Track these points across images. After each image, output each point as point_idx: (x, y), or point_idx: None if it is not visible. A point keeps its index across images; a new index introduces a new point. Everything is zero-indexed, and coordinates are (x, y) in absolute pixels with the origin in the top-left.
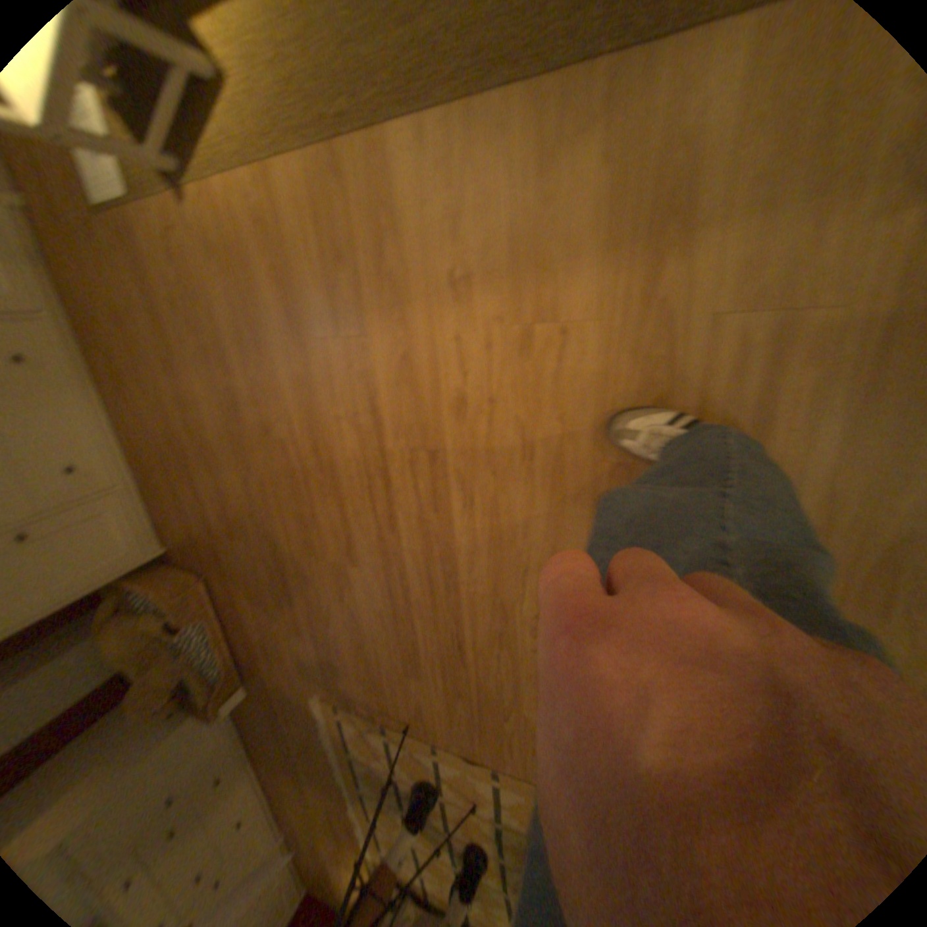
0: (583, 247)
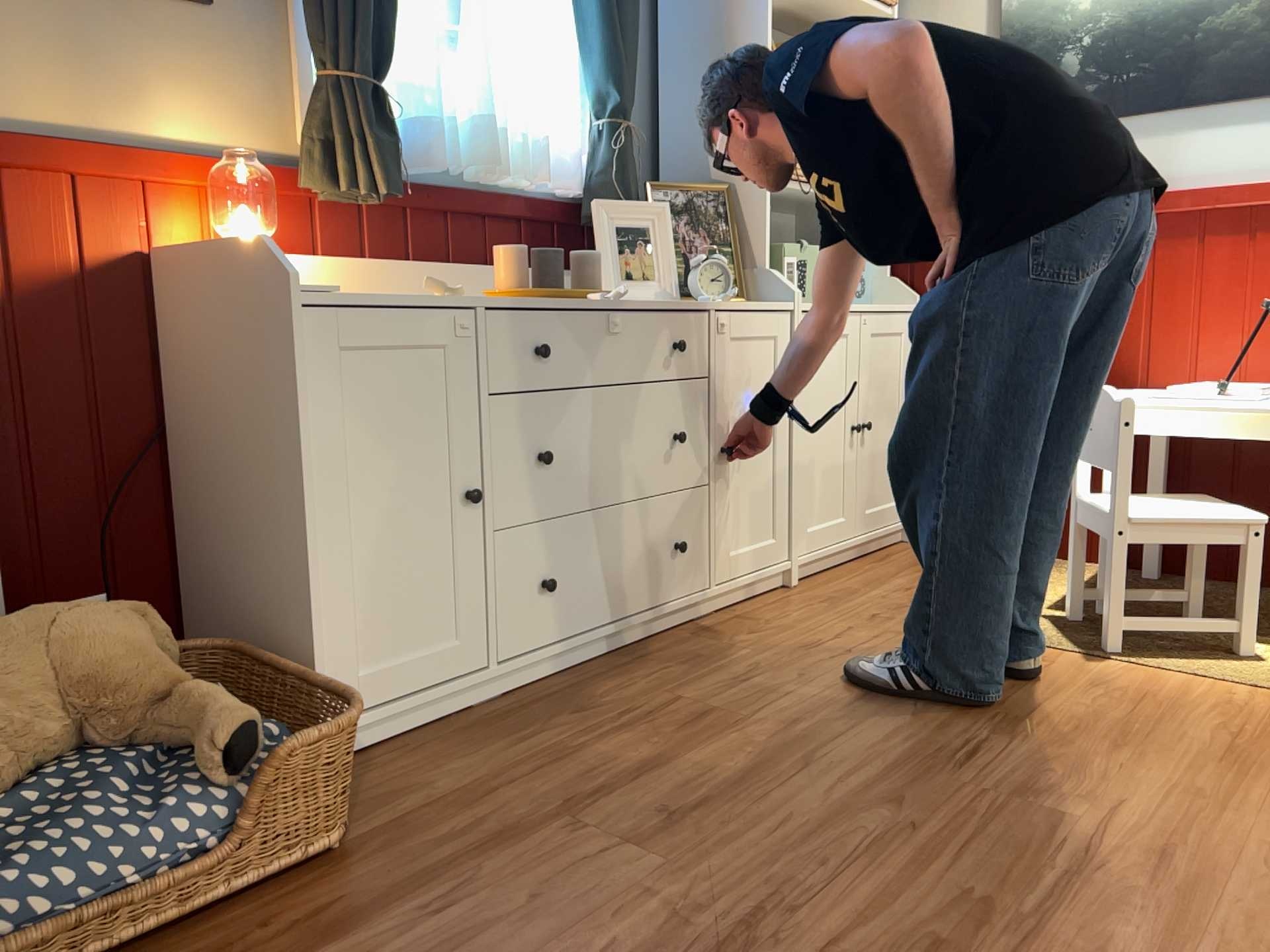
0: None
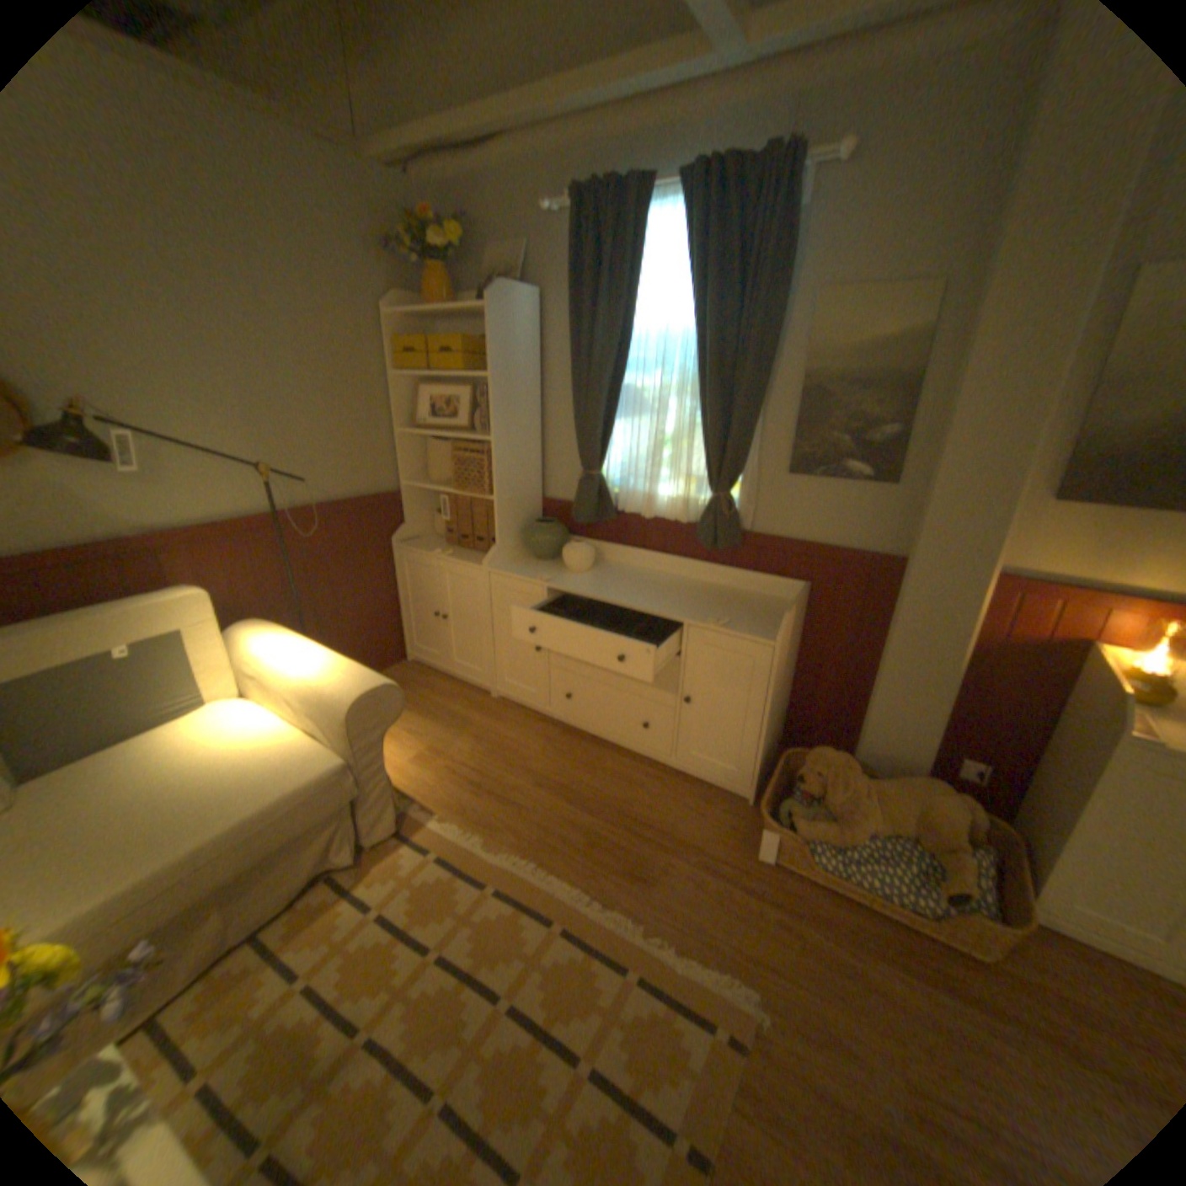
0: None
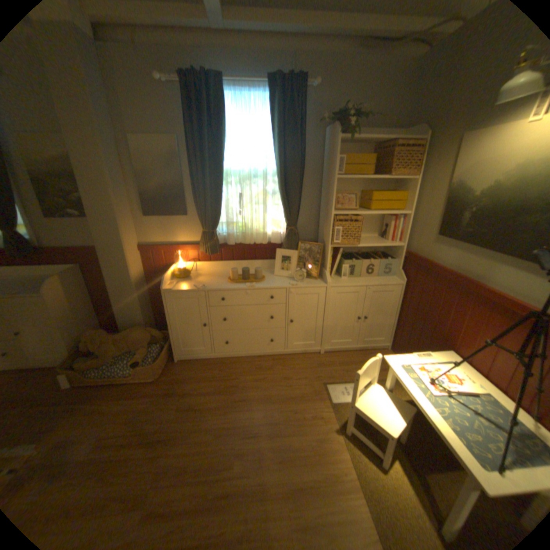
0: None
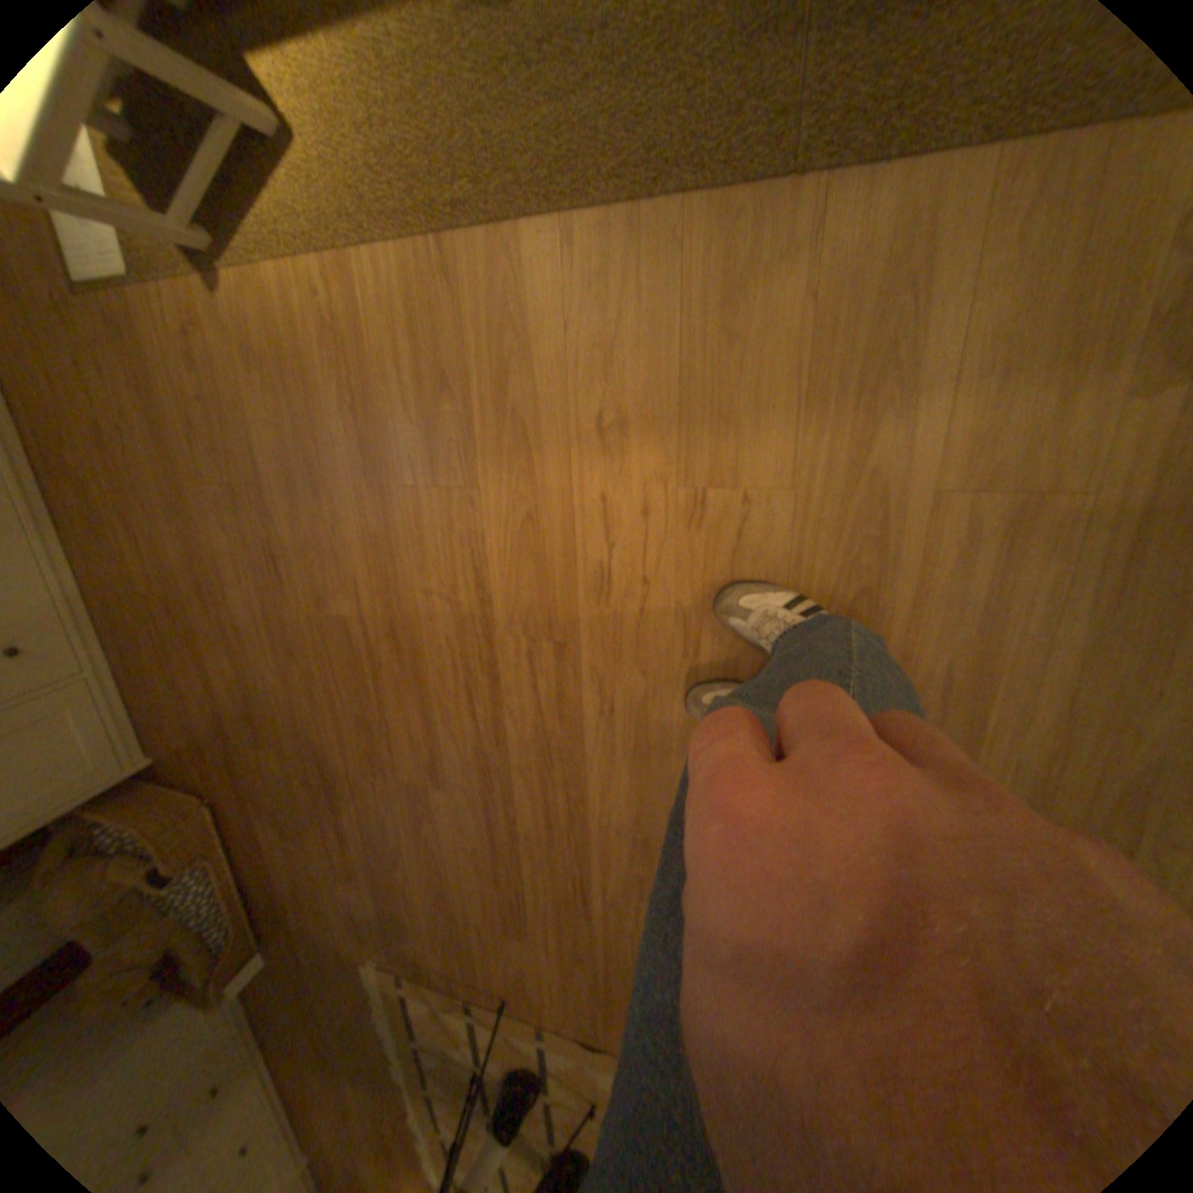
0: (775, 399)
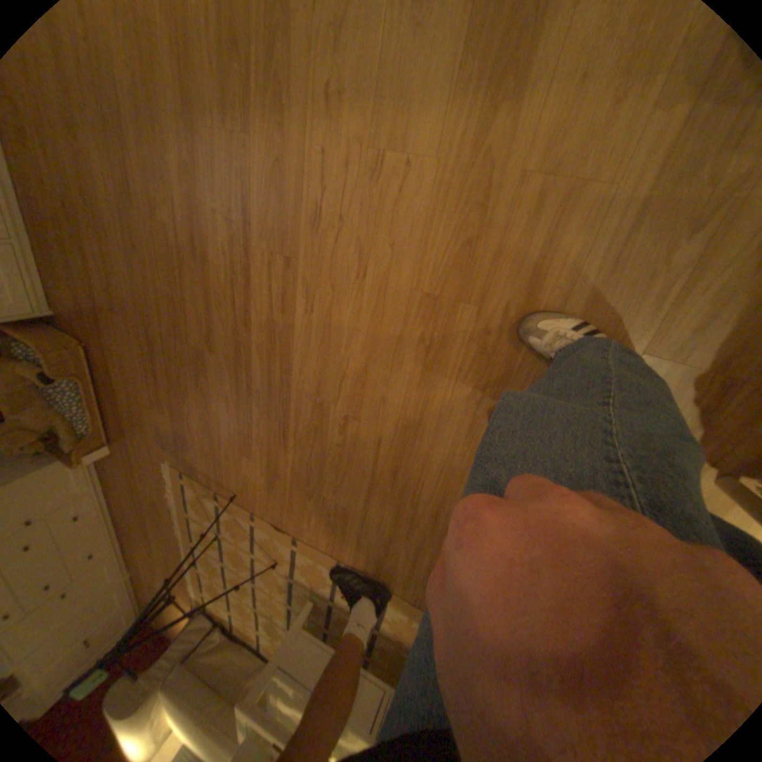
0: (437, 86)
